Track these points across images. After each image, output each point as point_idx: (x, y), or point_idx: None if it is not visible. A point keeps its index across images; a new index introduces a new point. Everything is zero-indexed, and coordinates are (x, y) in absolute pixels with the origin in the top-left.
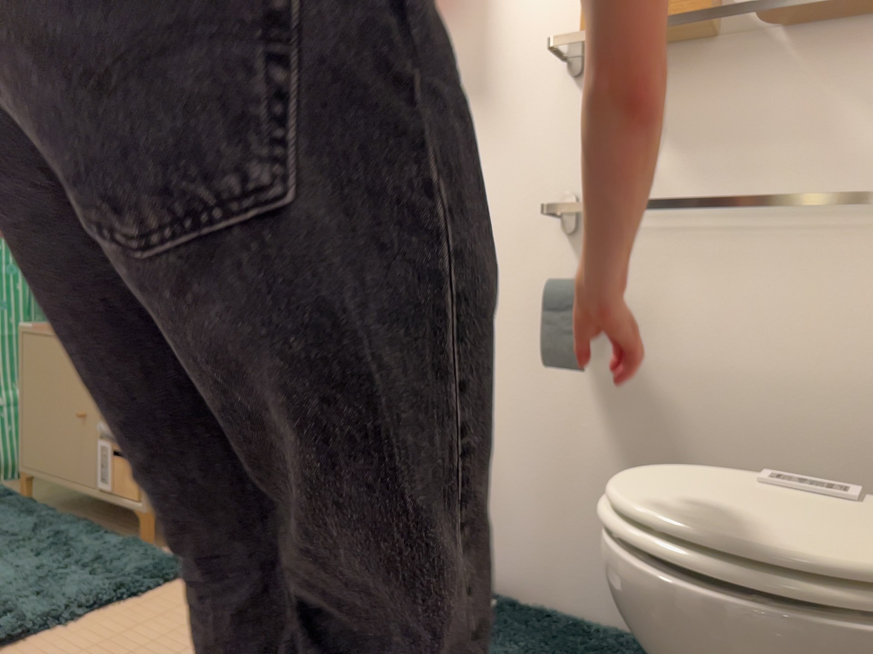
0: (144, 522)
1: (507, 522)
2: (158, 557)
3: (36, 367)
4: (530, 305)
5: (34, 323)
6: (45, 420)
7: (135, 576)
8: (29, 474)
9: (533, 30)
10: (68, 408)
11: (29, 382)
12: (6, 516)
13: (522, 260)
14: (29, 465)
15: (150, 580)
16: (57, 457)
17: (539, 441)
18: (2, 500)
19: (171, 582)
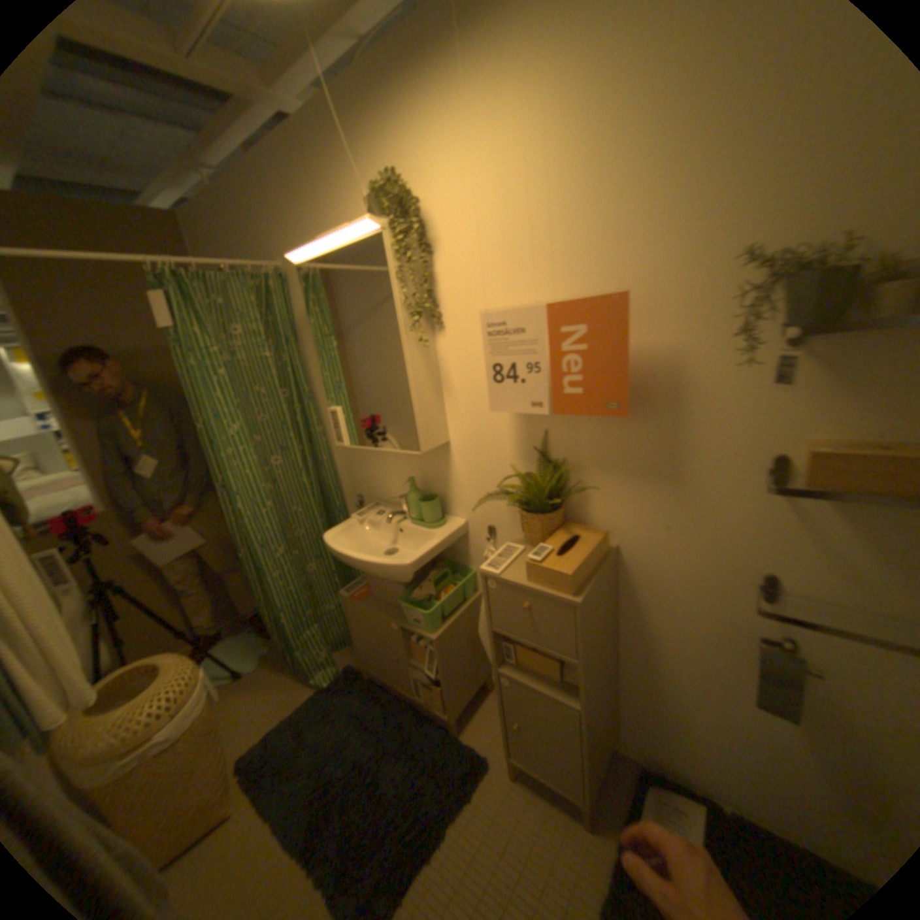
0: (451, 728)
1: (708, 756)
2: (468, 758)
3: (356, 620)
4: (728, 637)
5: (348, 594)
6: (370, 650)
7: (462, 786)
8: (366, 672)
9: (732, 439)
10: (383, 650)
11: (354, 627)
12: (363, 707)
13: (719, 606)
14: (364, 668)
15: (472, 788)
16: (383, 672)
17: (736, 720)
18: (354, 687)
19: (483, 781)
